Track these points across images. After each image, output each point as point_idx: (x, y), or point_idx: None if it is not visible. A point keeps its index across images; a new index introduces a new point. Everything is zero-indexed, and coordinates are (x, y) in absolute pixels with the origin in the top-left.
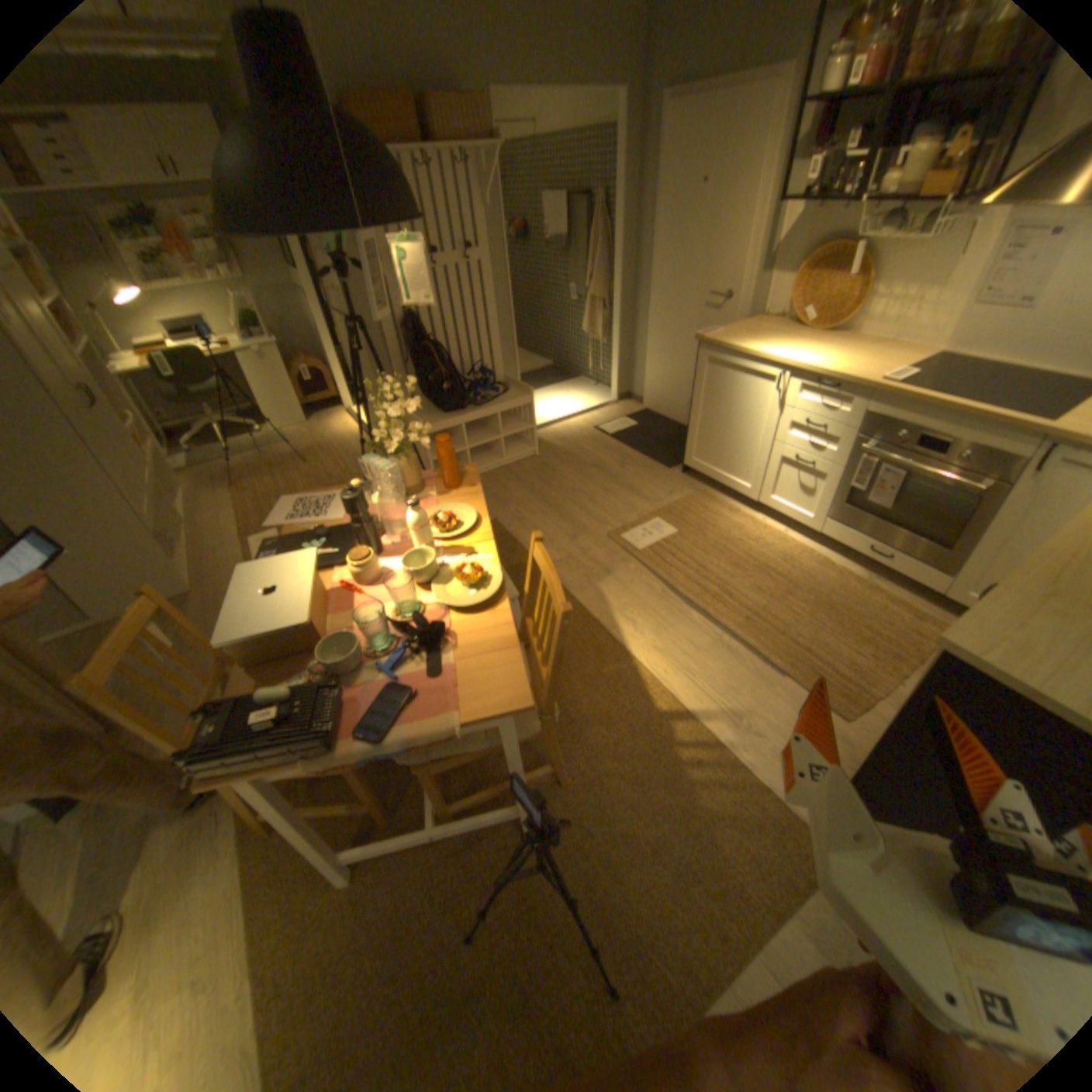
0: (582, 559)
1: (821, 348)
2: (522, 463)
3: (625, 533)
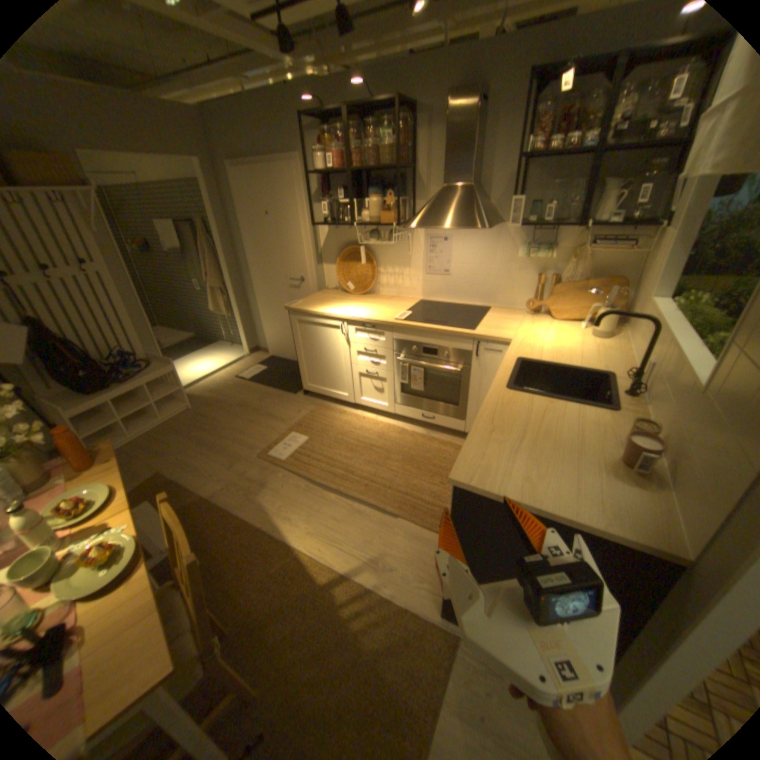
0: (240, 482)
1: (361, 305)
2: (178, 417)
3: (271, 450)
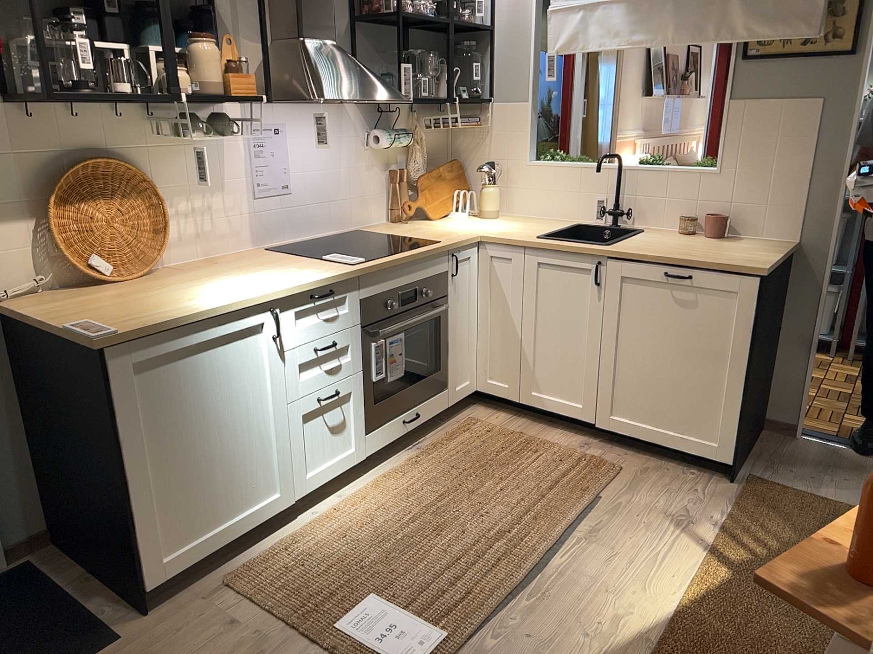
0: None
1: (226, 279)
2: None
3: None
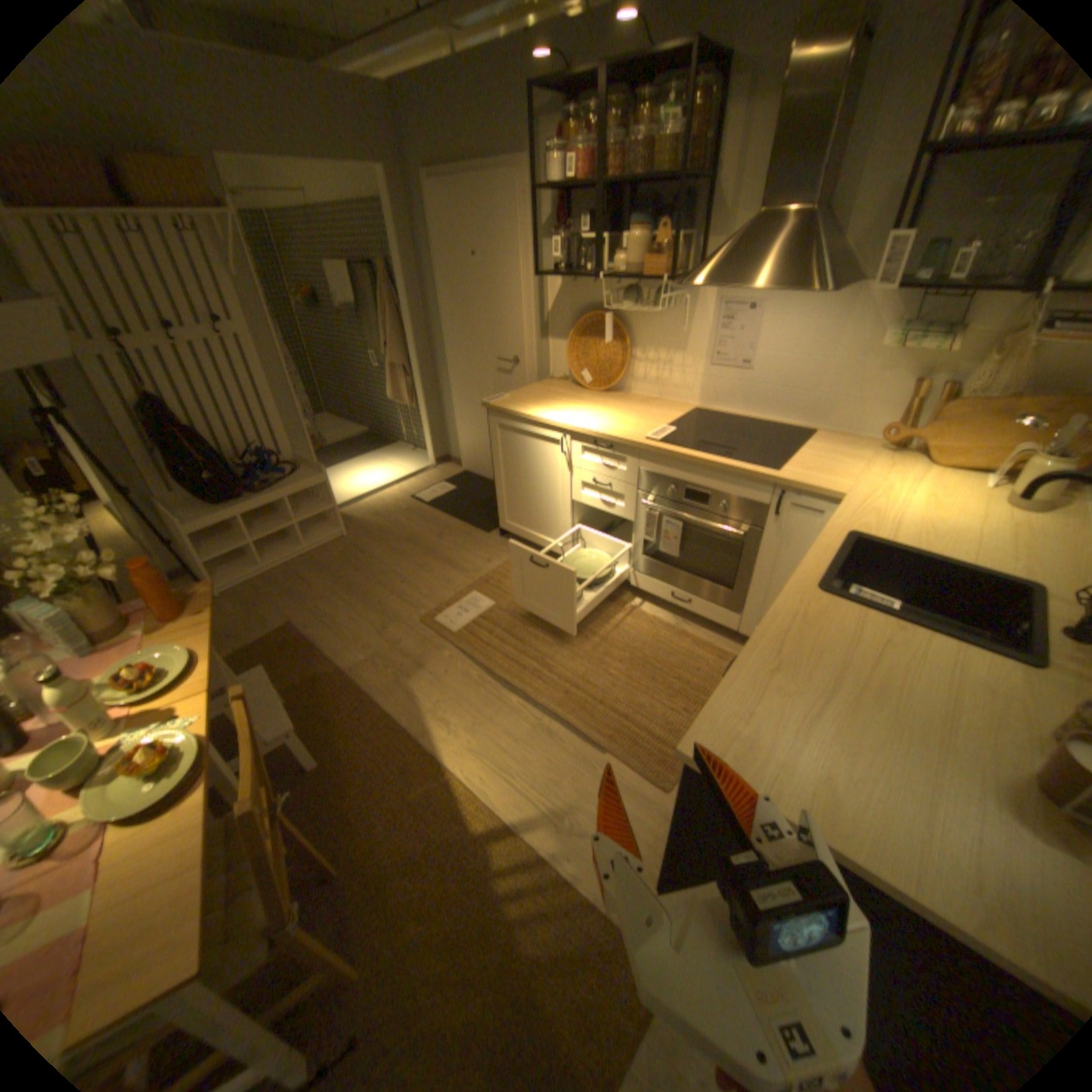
0: (391, 654)
1: (597, 409)
2: (328, 546)
3: (440, 614)
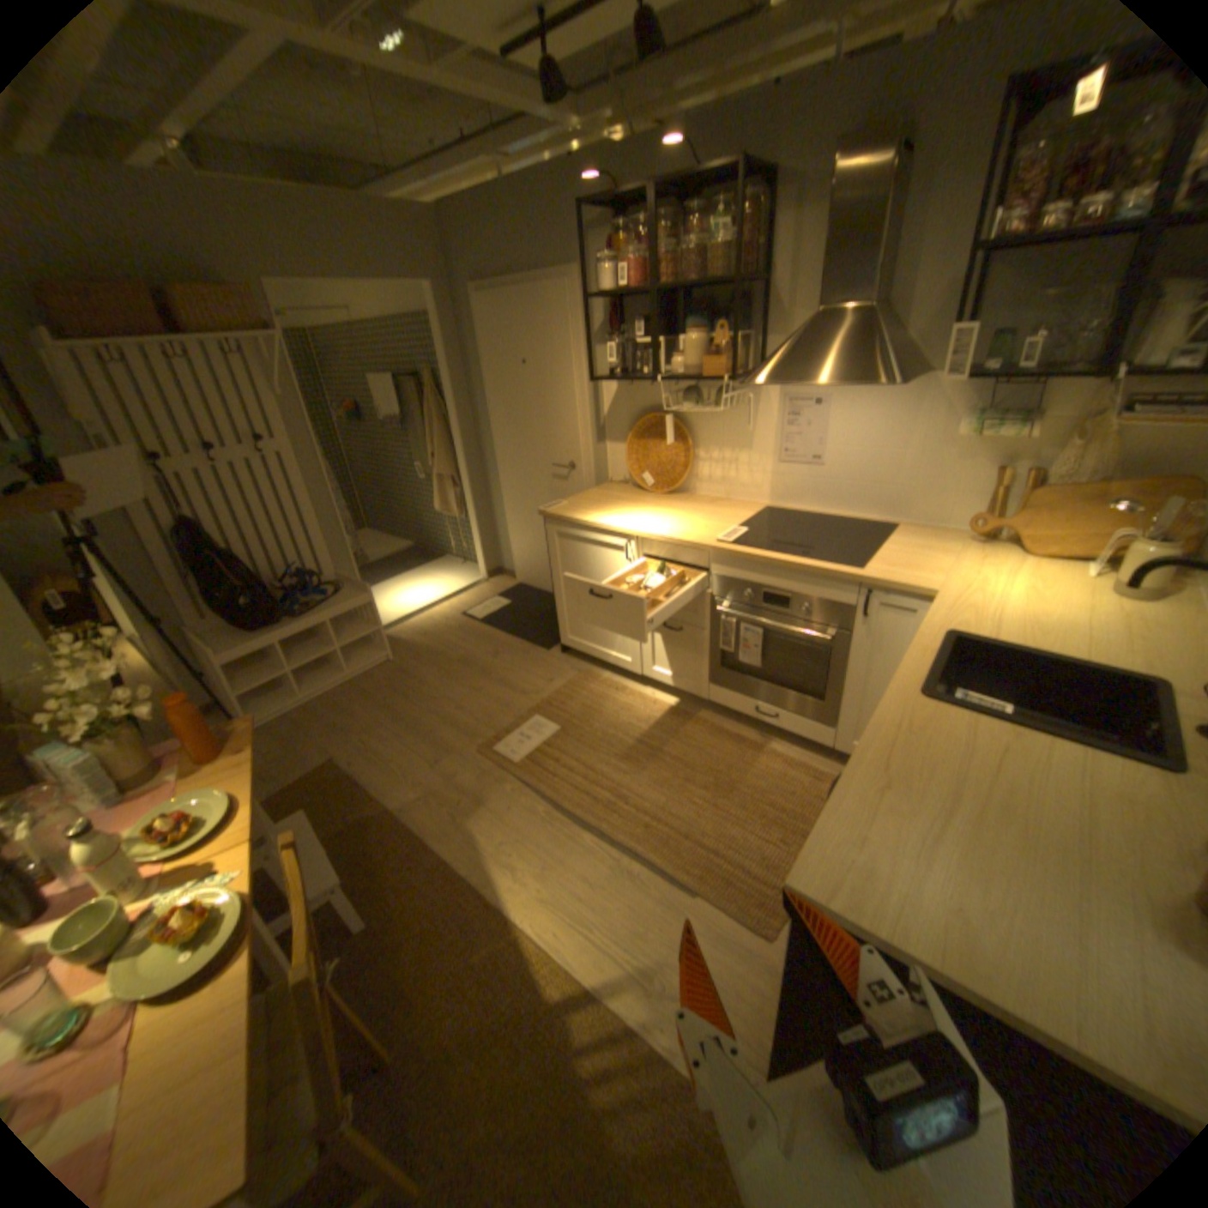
0: (446, 791)
1: (661, 513)
2: (373, 672)
3: (499, 742)
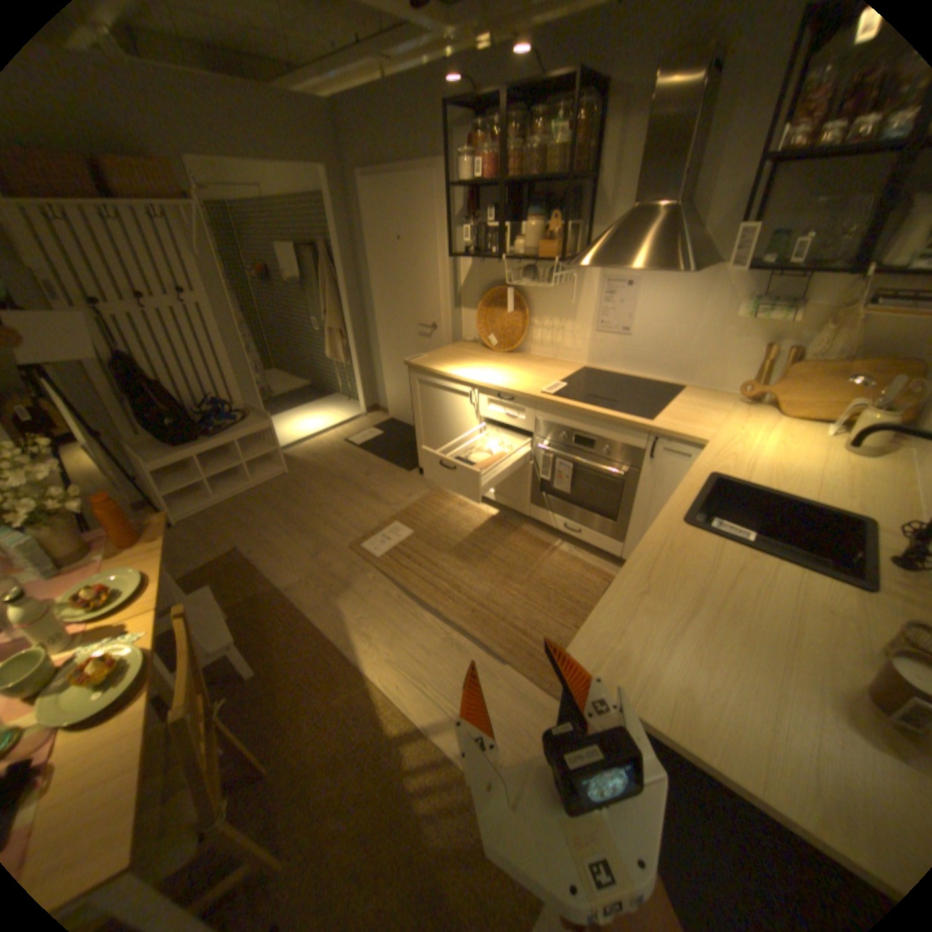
0: (322, 577)
1: (500, 368)
2: (272, 483)
3: (365, 541)
